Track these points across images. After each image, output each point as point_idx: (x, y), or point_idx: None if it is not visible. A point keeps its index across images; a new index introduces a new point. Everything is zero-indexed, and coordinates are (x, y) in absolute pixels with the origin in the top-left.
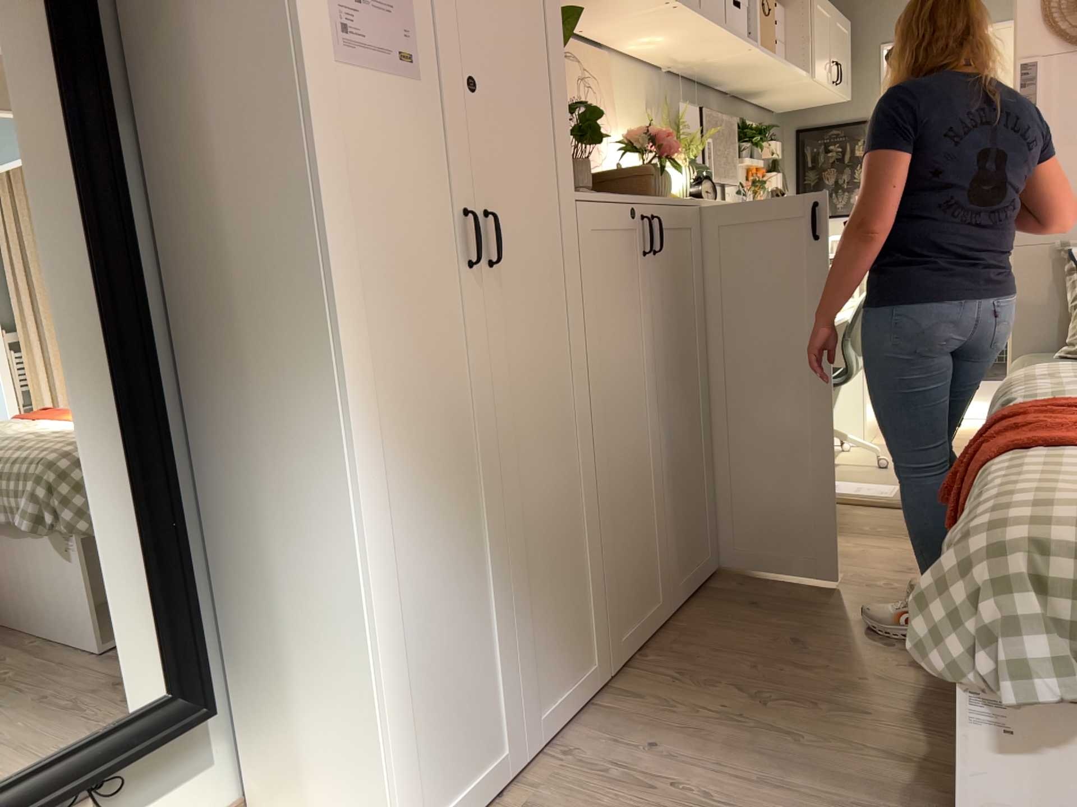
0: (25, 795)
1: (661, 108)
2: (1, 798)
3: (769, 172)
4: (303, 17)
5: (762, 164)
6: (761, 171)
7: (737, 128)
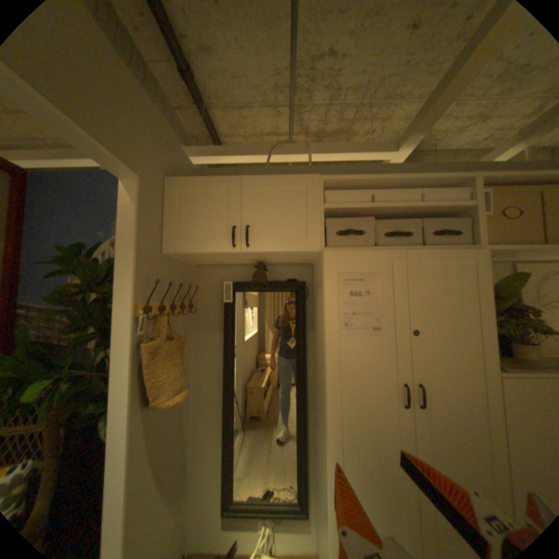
0: (257, 510)
1: None
2: (252, 507)
3: None
4: (330, 326)
5: None
6: None
7: None
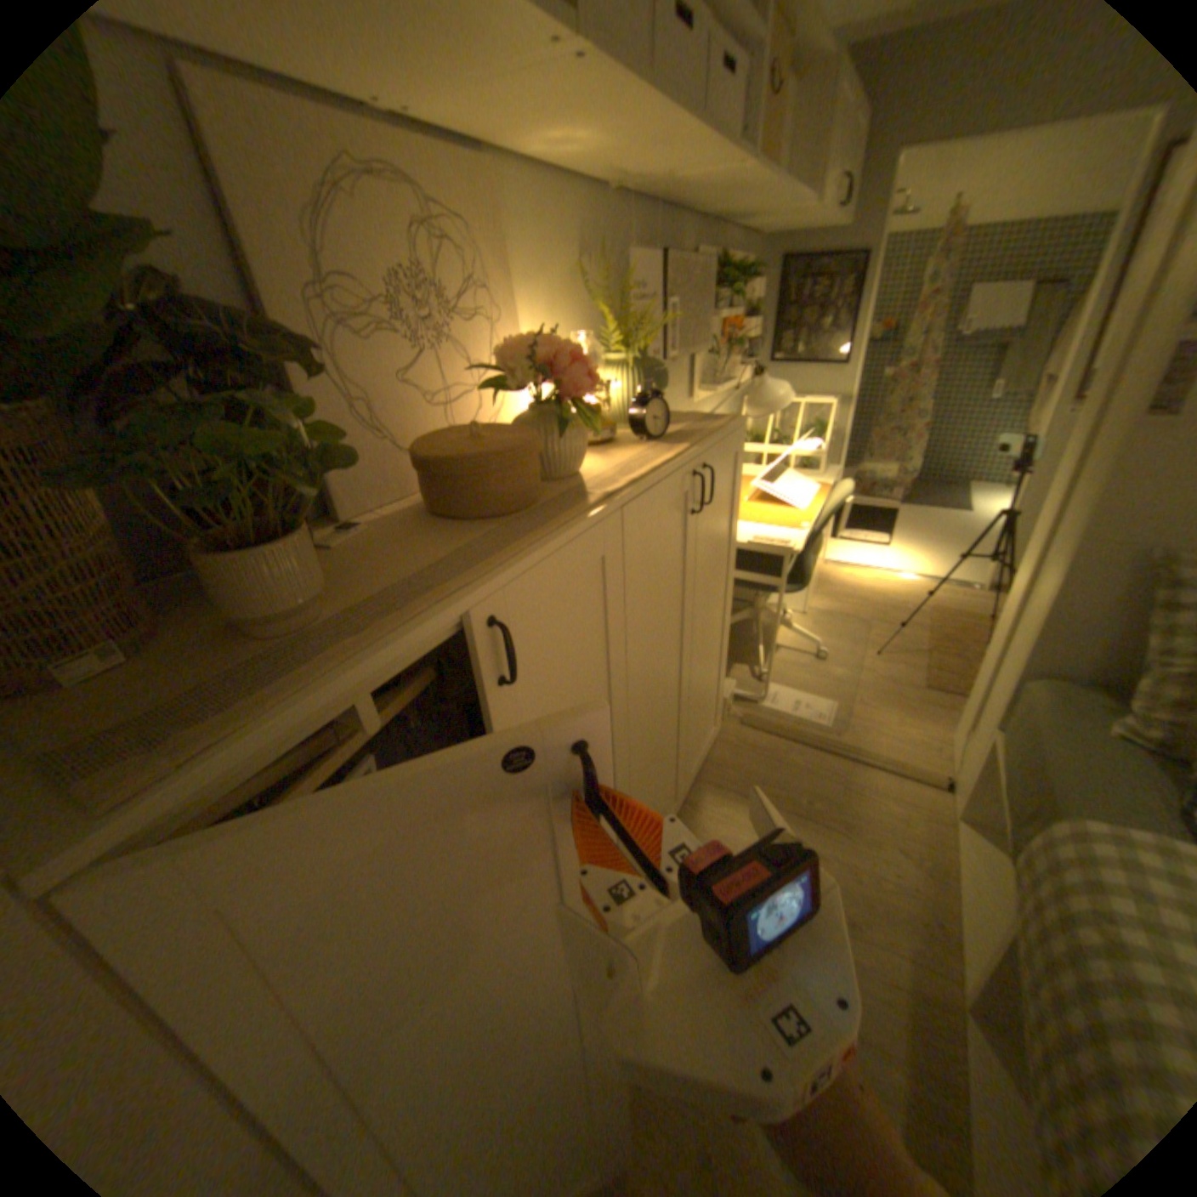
0: None
1: (606, 252)
2: None
3: (748, 313)
4: None
5: (741, 305)
6: (739, 314)
7: (717, 263)
